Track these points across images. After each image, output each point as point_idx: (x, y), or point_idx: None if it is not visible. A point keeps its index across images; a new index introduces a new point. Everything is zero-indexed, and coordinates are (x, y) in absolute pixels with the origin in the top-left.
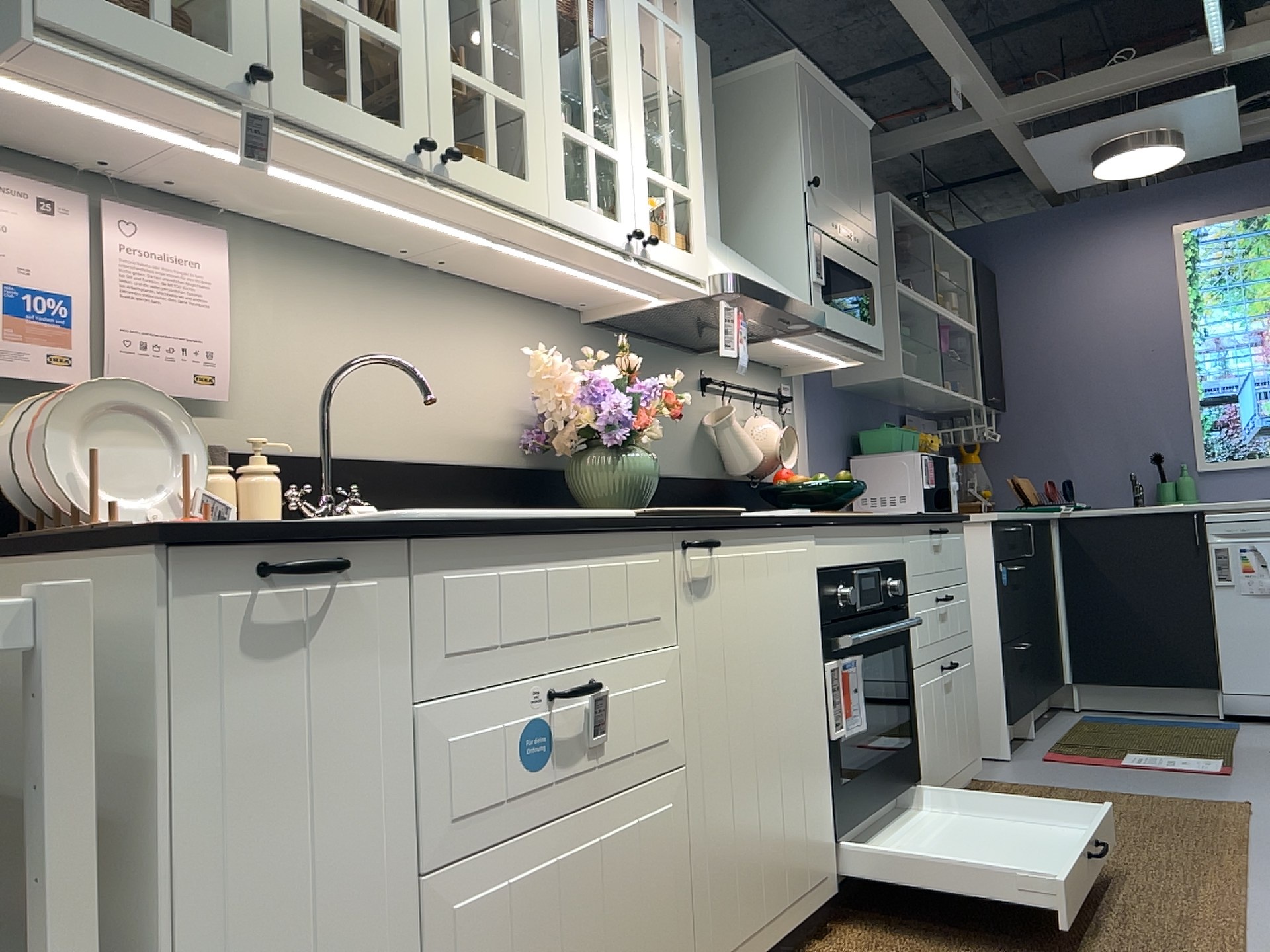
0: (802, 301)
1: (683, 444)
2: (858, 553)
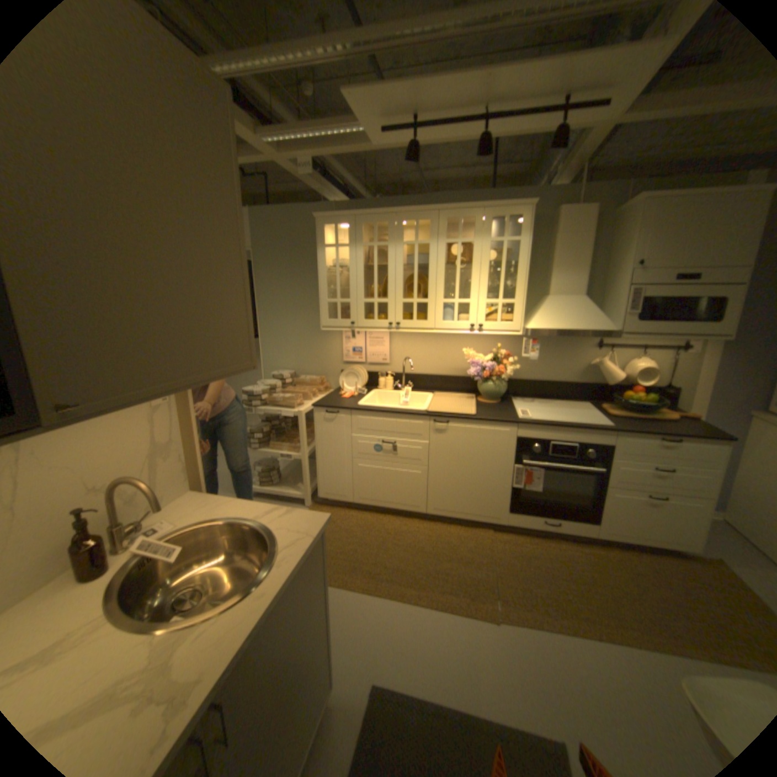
0: (599, 327)
1: (573, 369)
2: (557, 437)
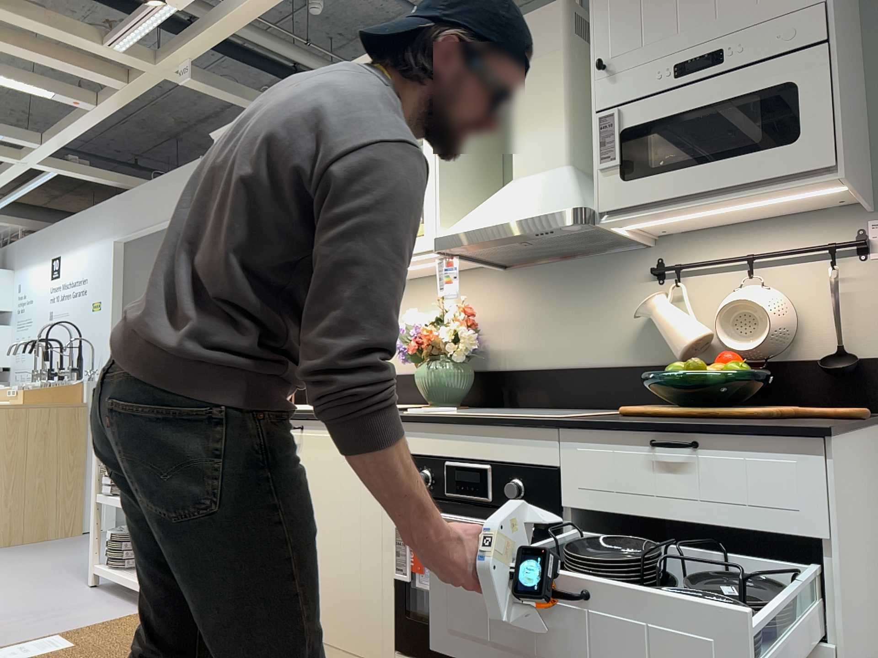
0: (546, 210)
1: (615, 336)
2: (454, 449)
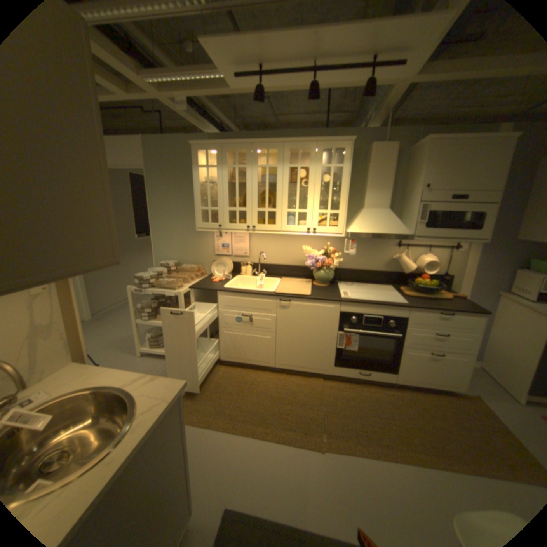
0: (398, 232)
1: (381, 262)
2: (368, 311)
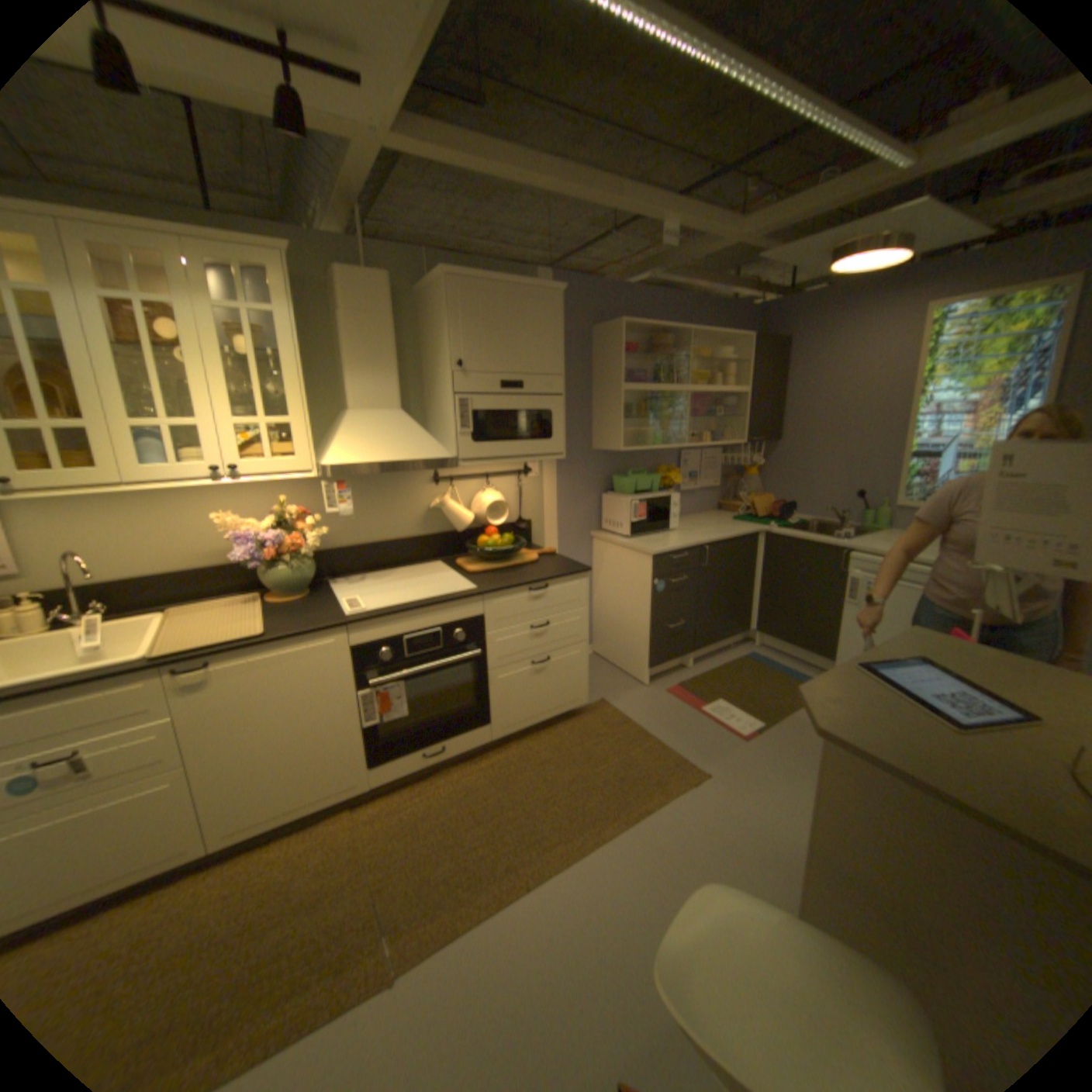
0: (429, 456)
1: (410, 519)
2: (410, 626)
